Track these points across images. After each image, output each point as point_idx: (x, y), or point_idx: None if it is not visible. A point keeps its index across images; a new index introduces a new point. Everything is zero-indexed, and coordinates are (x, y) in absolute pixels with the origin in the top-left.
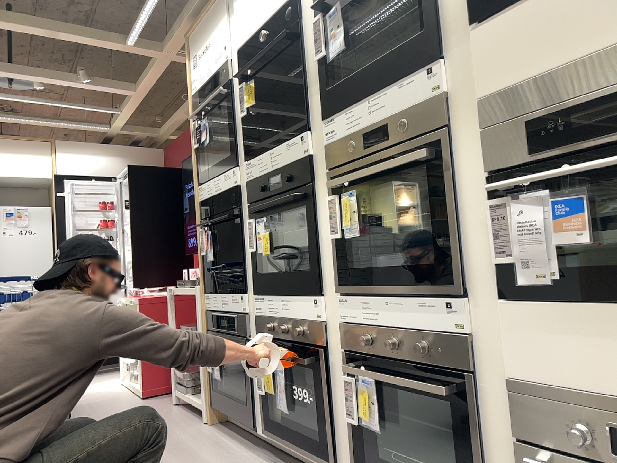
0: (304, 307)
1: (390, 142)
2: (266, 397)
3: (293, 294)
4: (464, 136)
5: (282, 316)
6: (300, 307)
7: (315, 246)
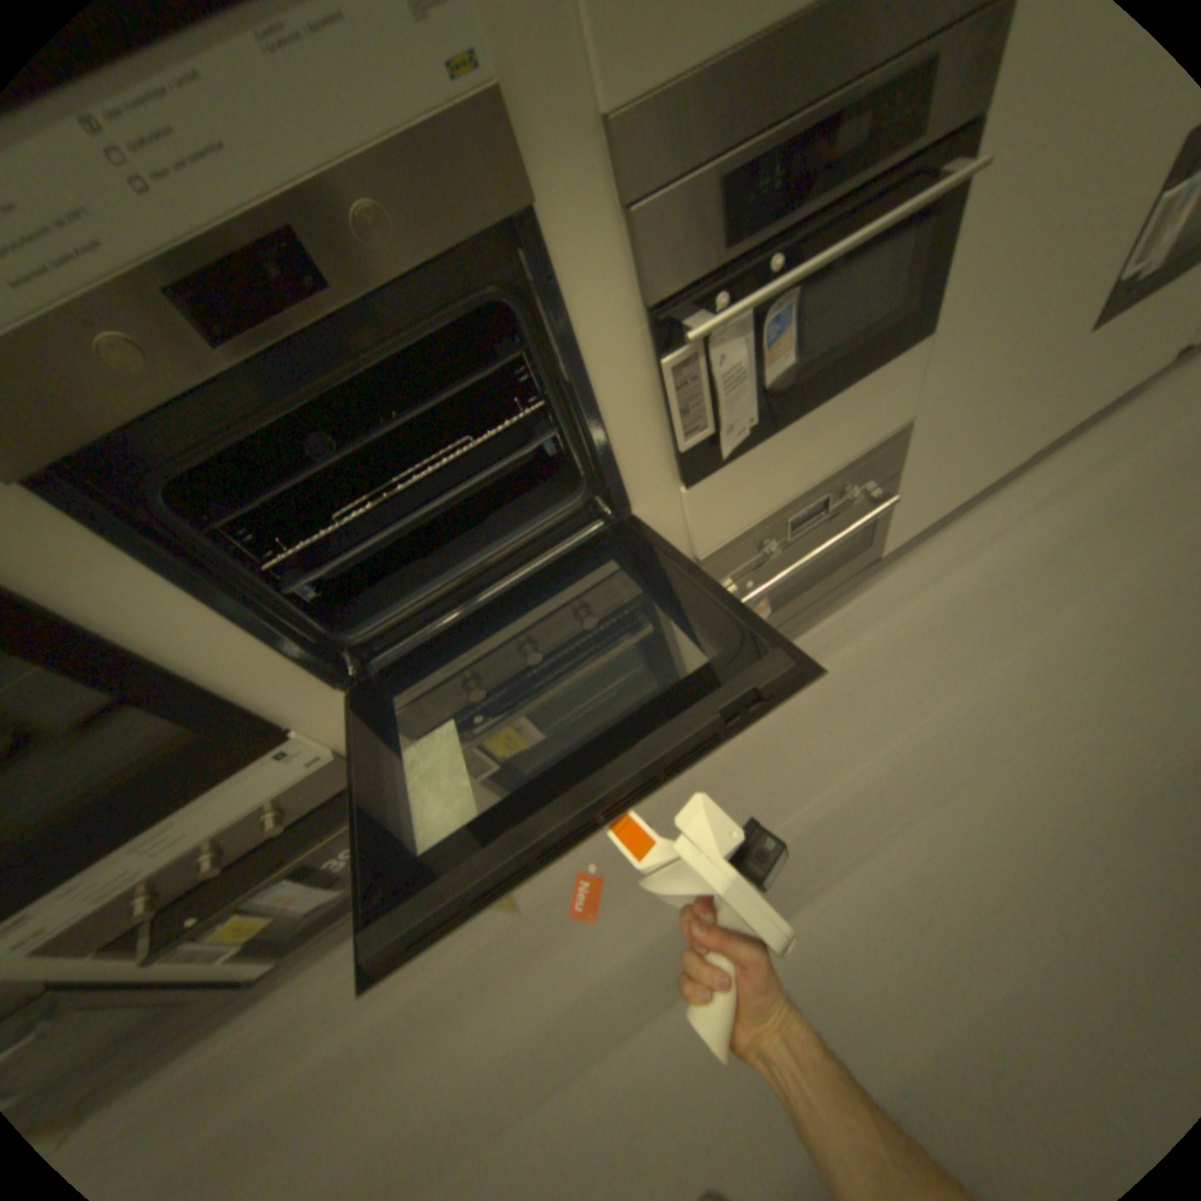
0: (239, 792)
1: (335, 293)
2: (239, 948)
3: (169, 812)
4: (570, 228)
5: (165, 862)
6: (224, 801)
7: (167, 691)
